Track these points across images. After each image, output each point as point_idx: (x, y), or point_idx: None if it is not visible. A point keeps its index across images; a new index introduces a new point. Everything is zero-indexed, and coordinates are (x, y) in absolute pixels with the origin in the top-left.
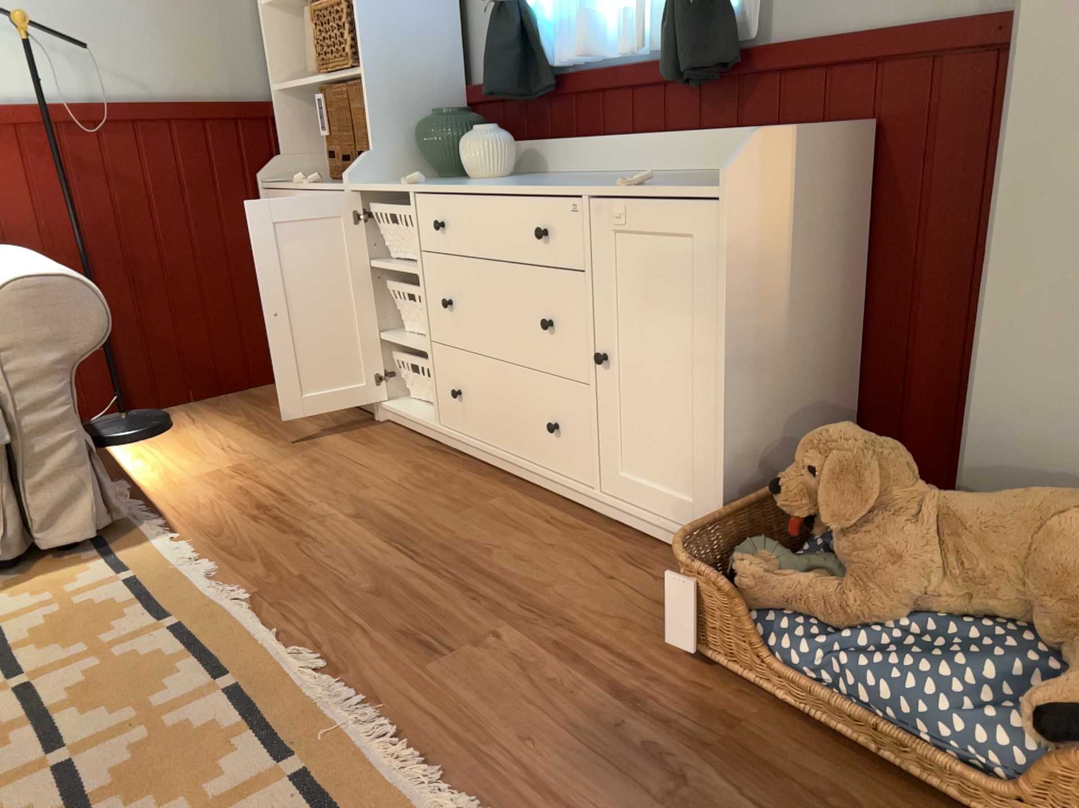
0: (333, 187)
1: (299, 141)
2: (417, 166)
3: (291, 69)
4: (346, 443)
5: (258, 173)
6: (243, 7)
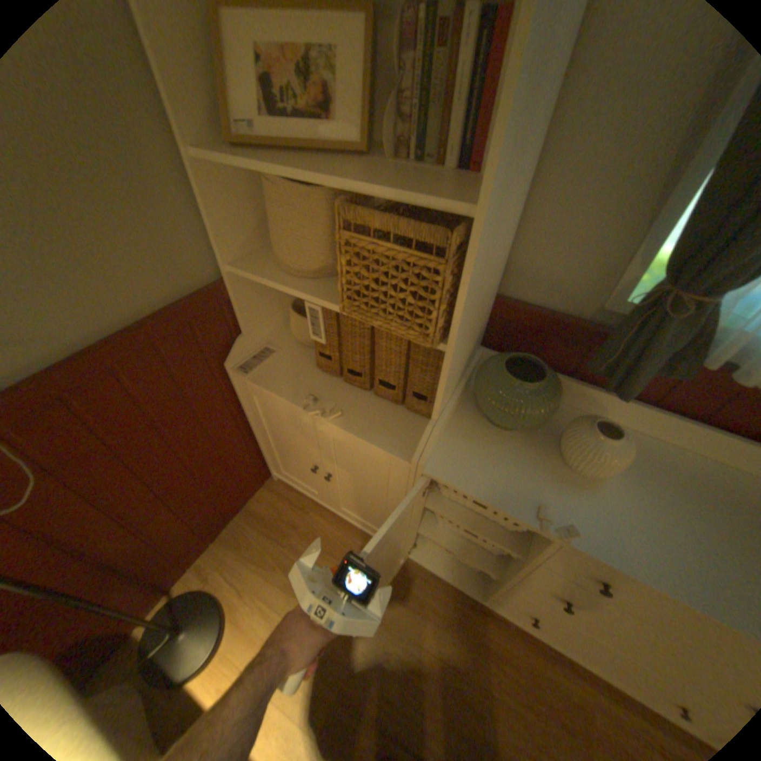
0: (376, 435)
1: (259, 308)
2: (463, 399)
3: (242, 229)
4: (405, 613)
5: (224, 356)
6: (156, 146)
